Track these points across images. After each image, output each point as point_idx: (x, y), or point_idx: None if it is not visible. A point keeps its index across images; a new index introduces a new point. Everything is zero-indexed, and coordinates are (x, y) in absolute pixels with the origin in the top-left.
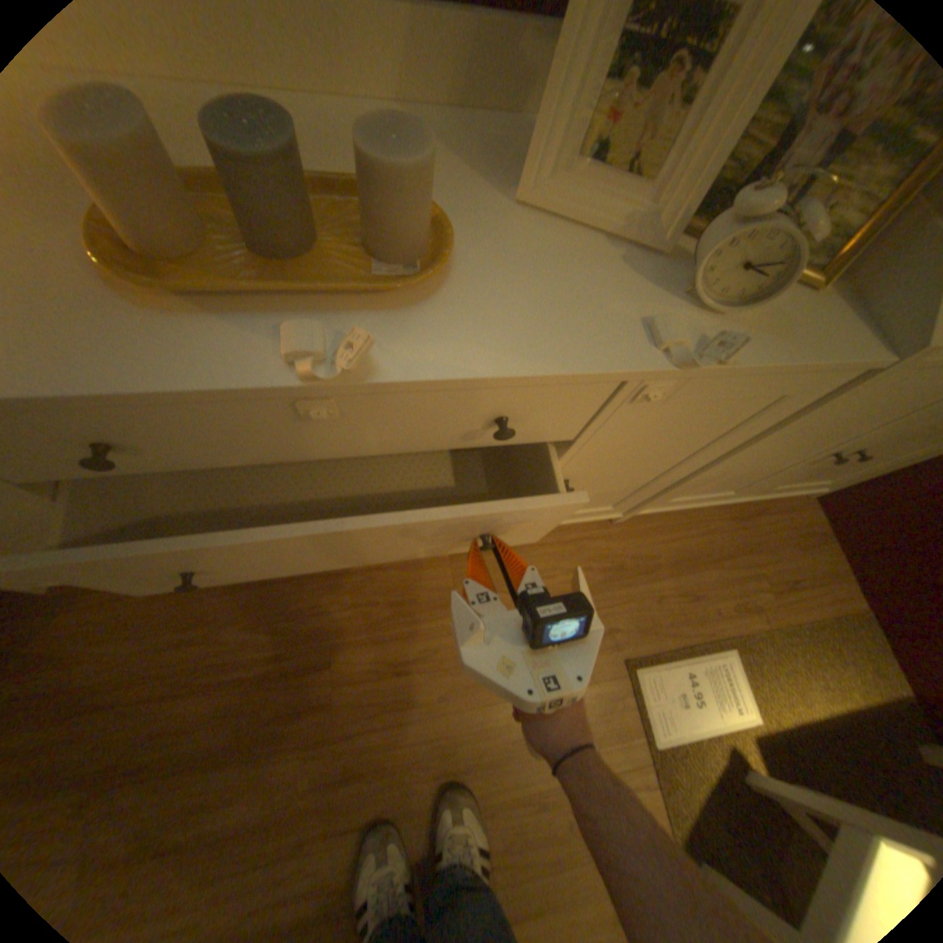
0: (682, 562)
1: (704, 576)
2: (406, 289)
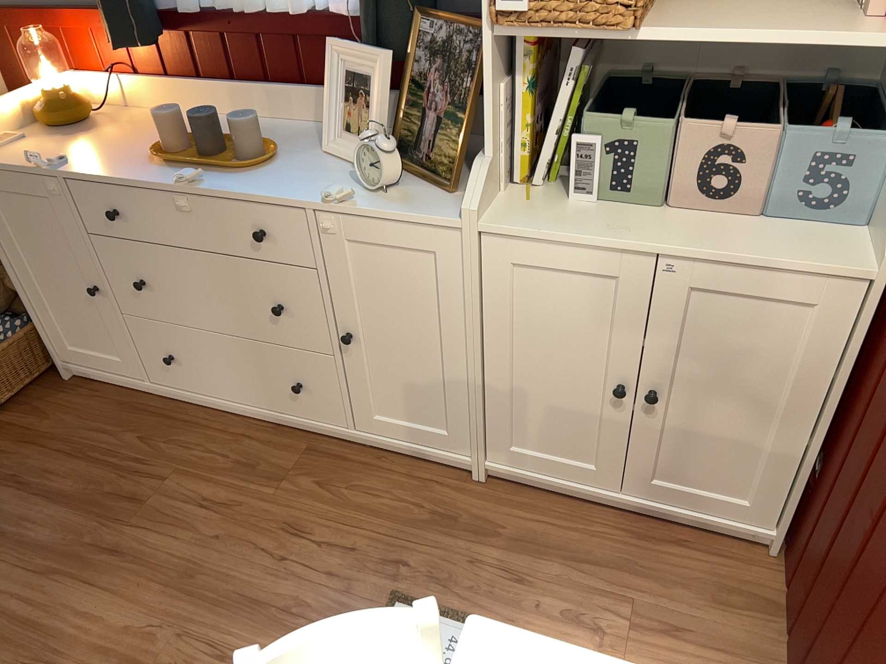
0: (529, 538)
1: (546, 561)
2: (237, 168)
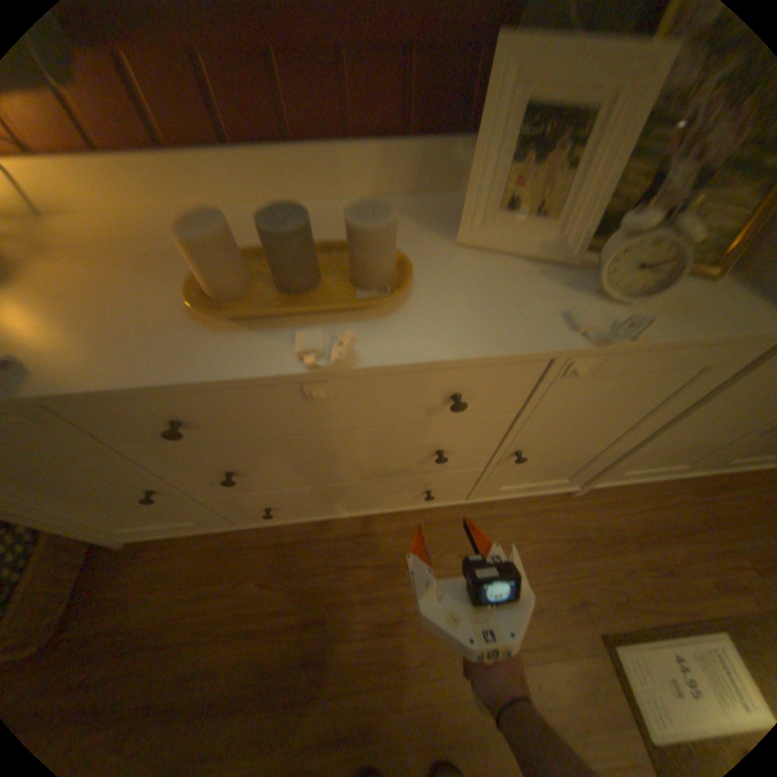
0: (648, 535)
1: (674, 550)
2: (379, 306)
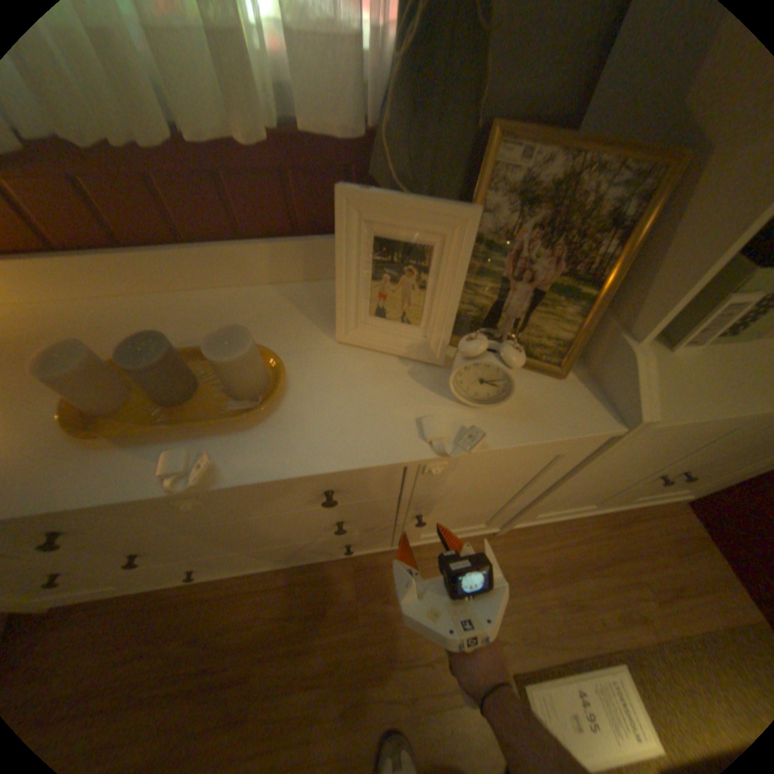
0: (563, 572)
1: (585, 586)
2: (244, 420)
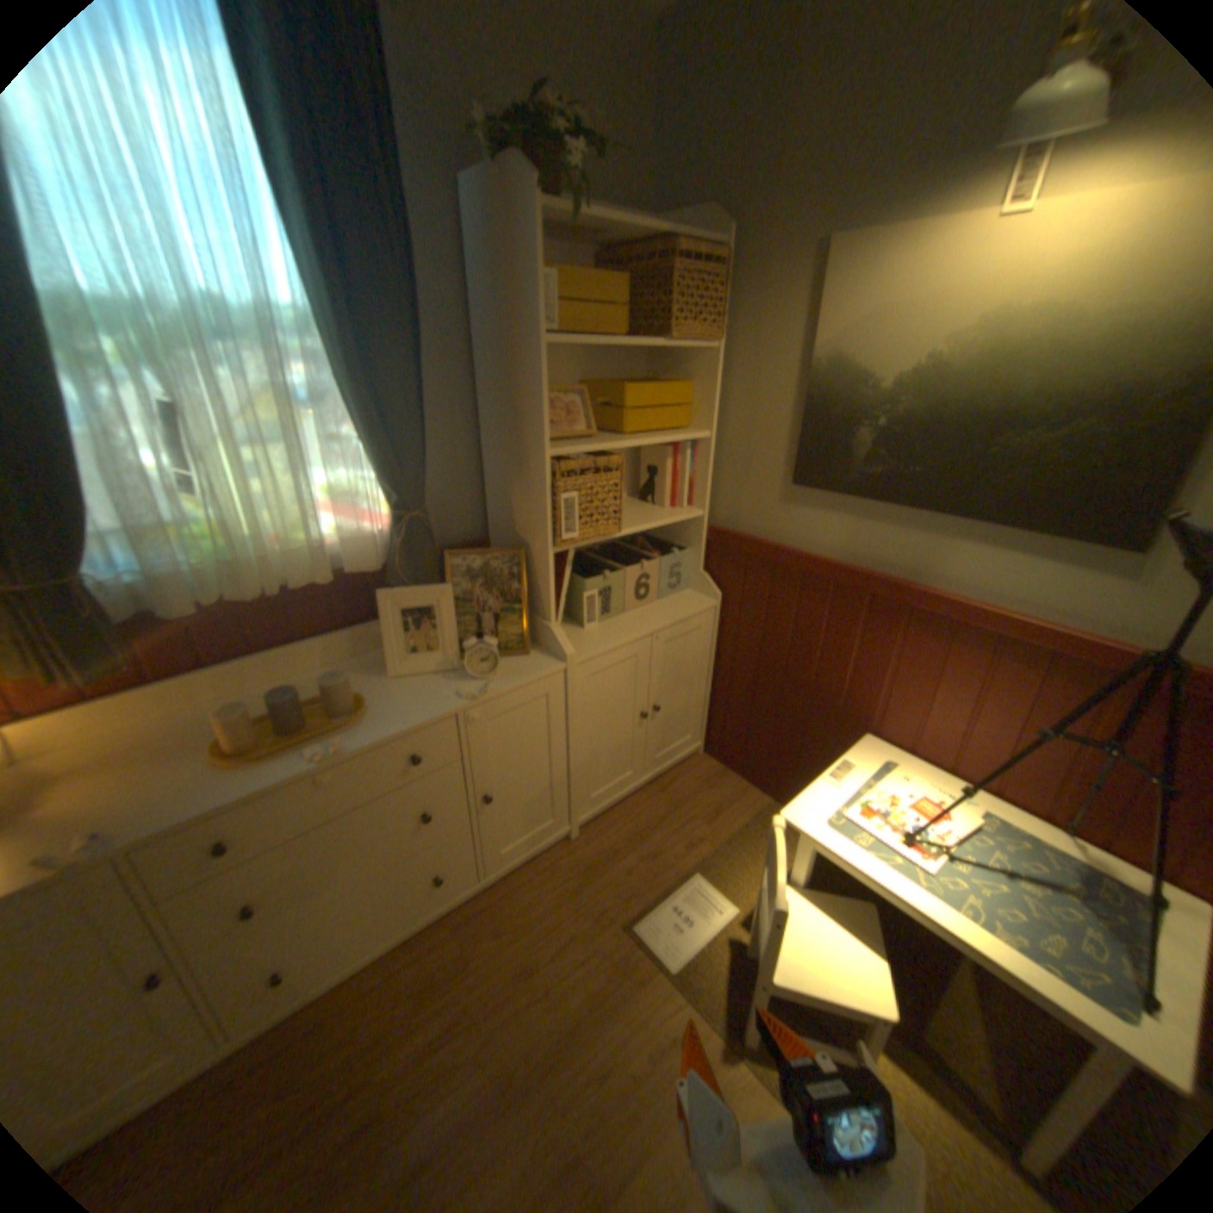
0: (633, 839)
1: (653, 840)
2: (349, 721)
